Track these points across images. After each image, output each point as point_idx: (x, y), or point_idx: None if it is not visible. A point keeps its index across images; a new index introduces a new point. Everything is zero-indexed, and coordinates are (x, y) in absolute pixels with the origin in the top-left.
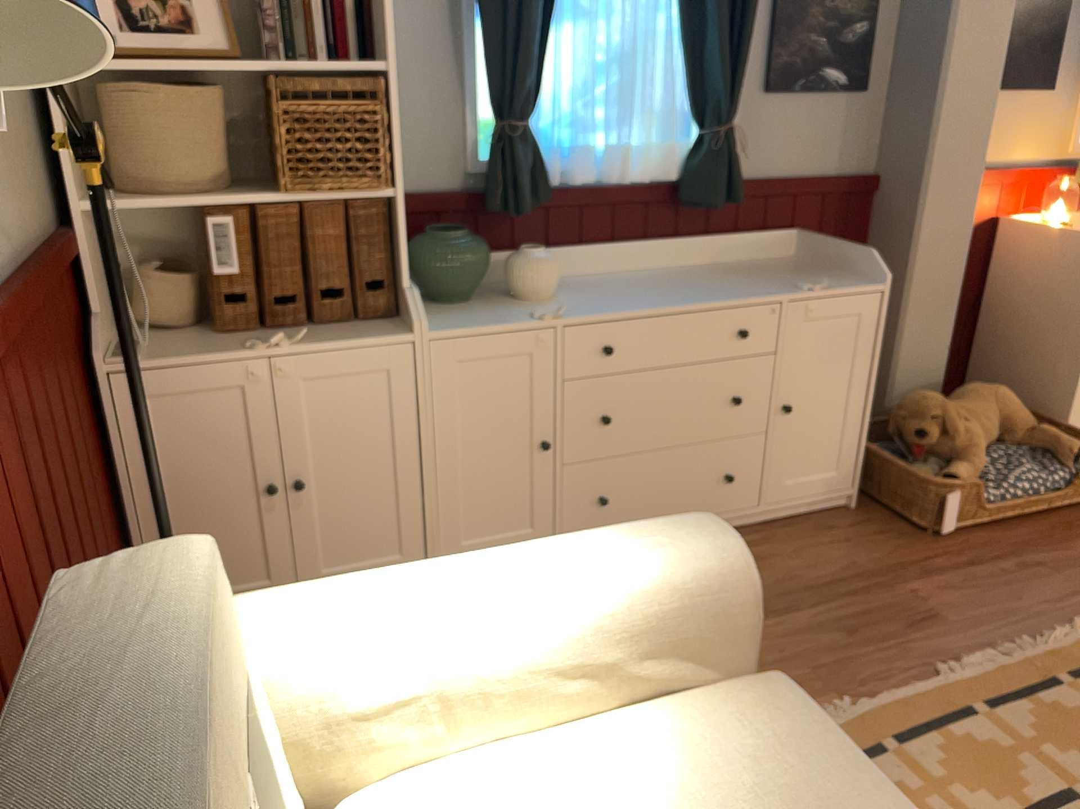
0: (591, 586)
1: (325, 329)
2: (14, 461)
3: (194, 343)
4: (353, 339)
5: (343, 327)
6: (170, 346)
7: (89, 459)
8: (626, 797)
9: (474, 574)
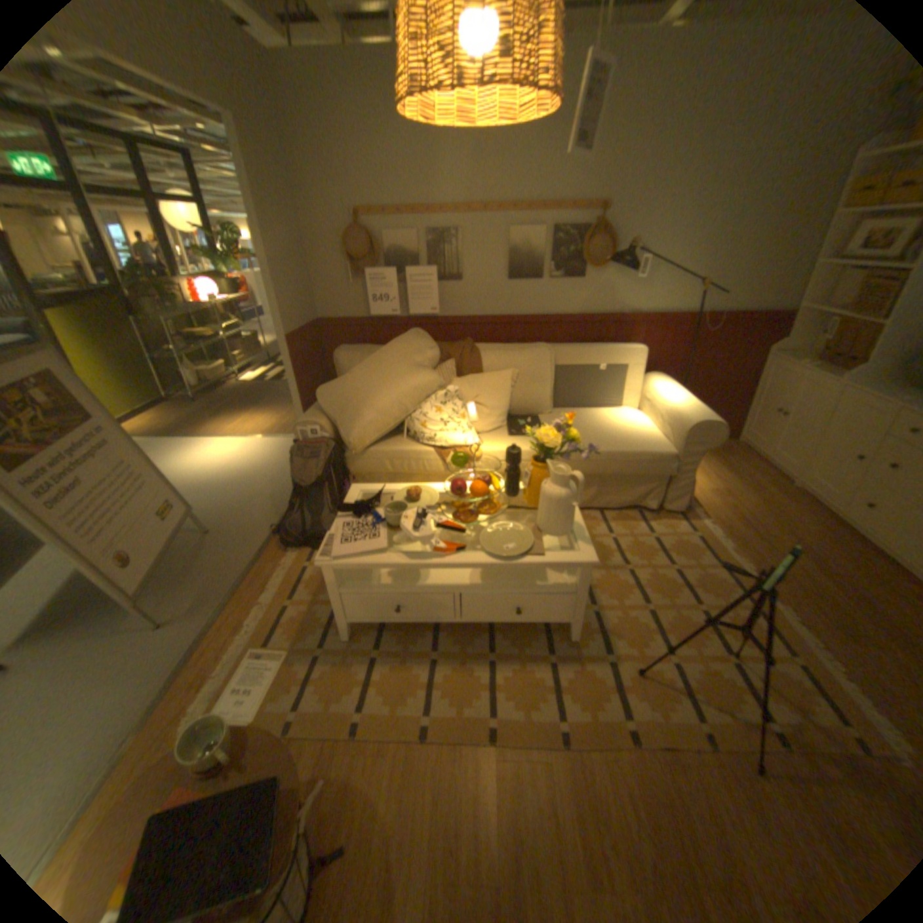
0: (677, 406)
1: (839, 371)
2: (686, 345)
3: (803, 358)
4: (828, 374)
5: (844, 373)
6: (798, 356)
7: (743, 371)
8: (632, 428)
9: (678, 394)
